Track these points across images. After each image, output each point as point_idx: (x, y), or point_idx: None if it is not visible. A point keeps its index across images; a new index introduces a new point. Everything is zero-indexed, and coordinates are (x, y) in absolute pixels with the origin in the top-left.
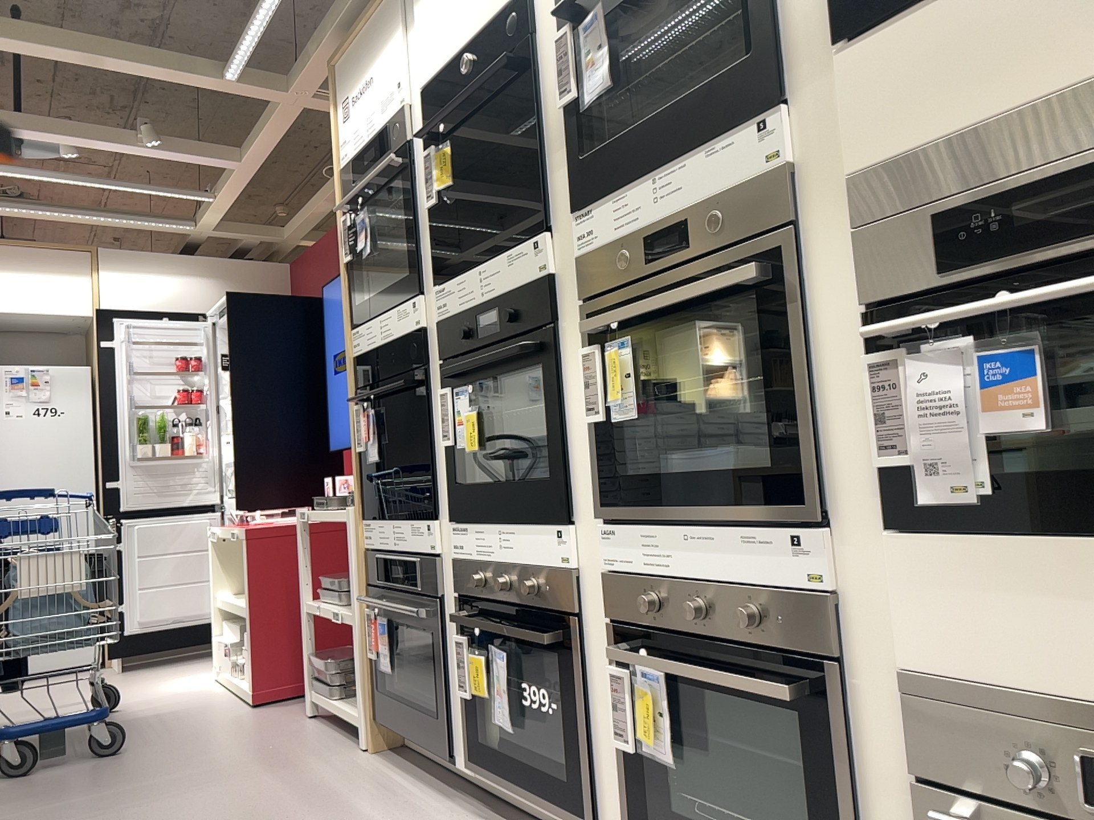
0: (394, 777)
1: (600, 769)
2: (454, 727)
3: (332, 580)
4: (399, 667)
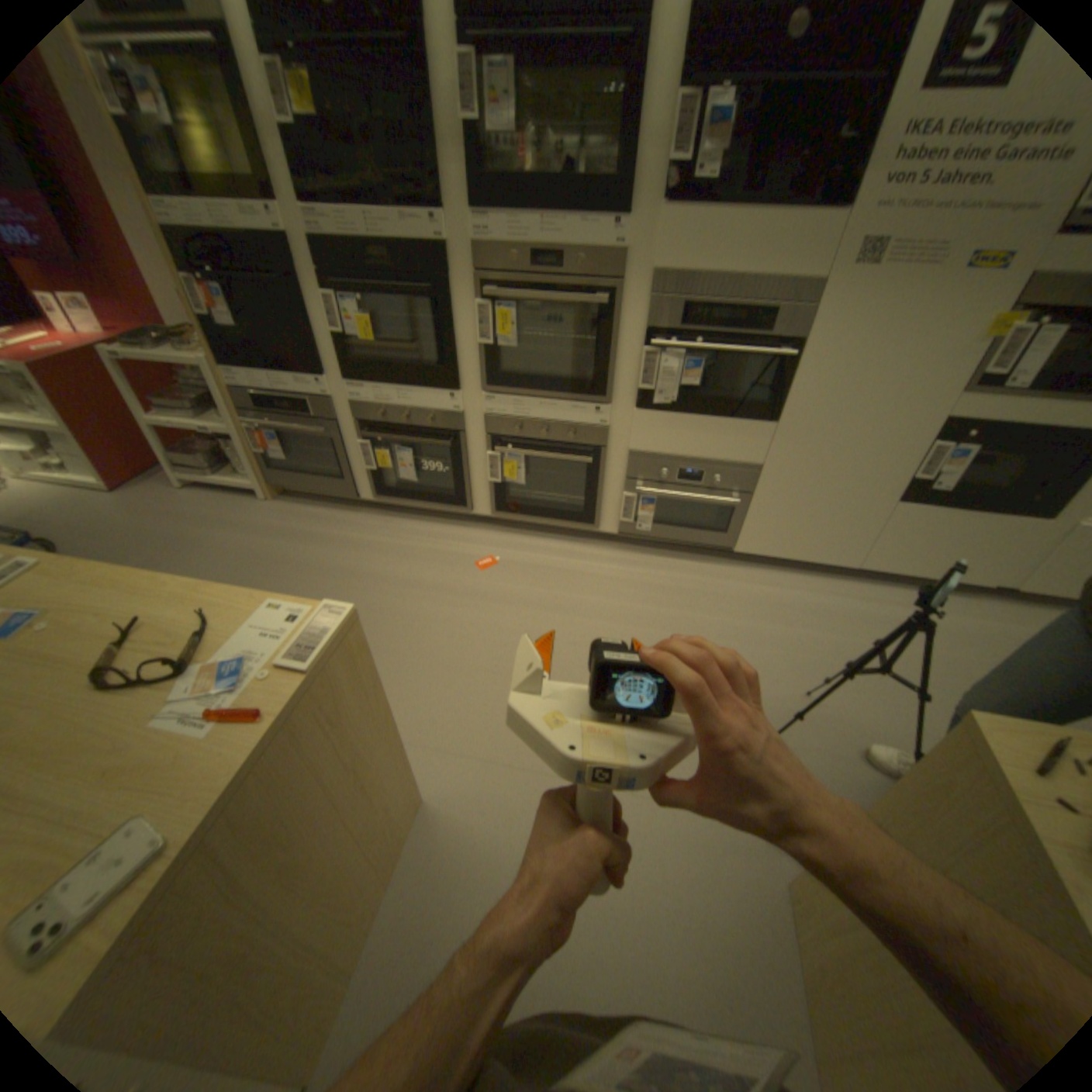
0: (310, 512)
1: (473, 490)
2: (357, 483)
3: (158, 401)
4: (285, 457)
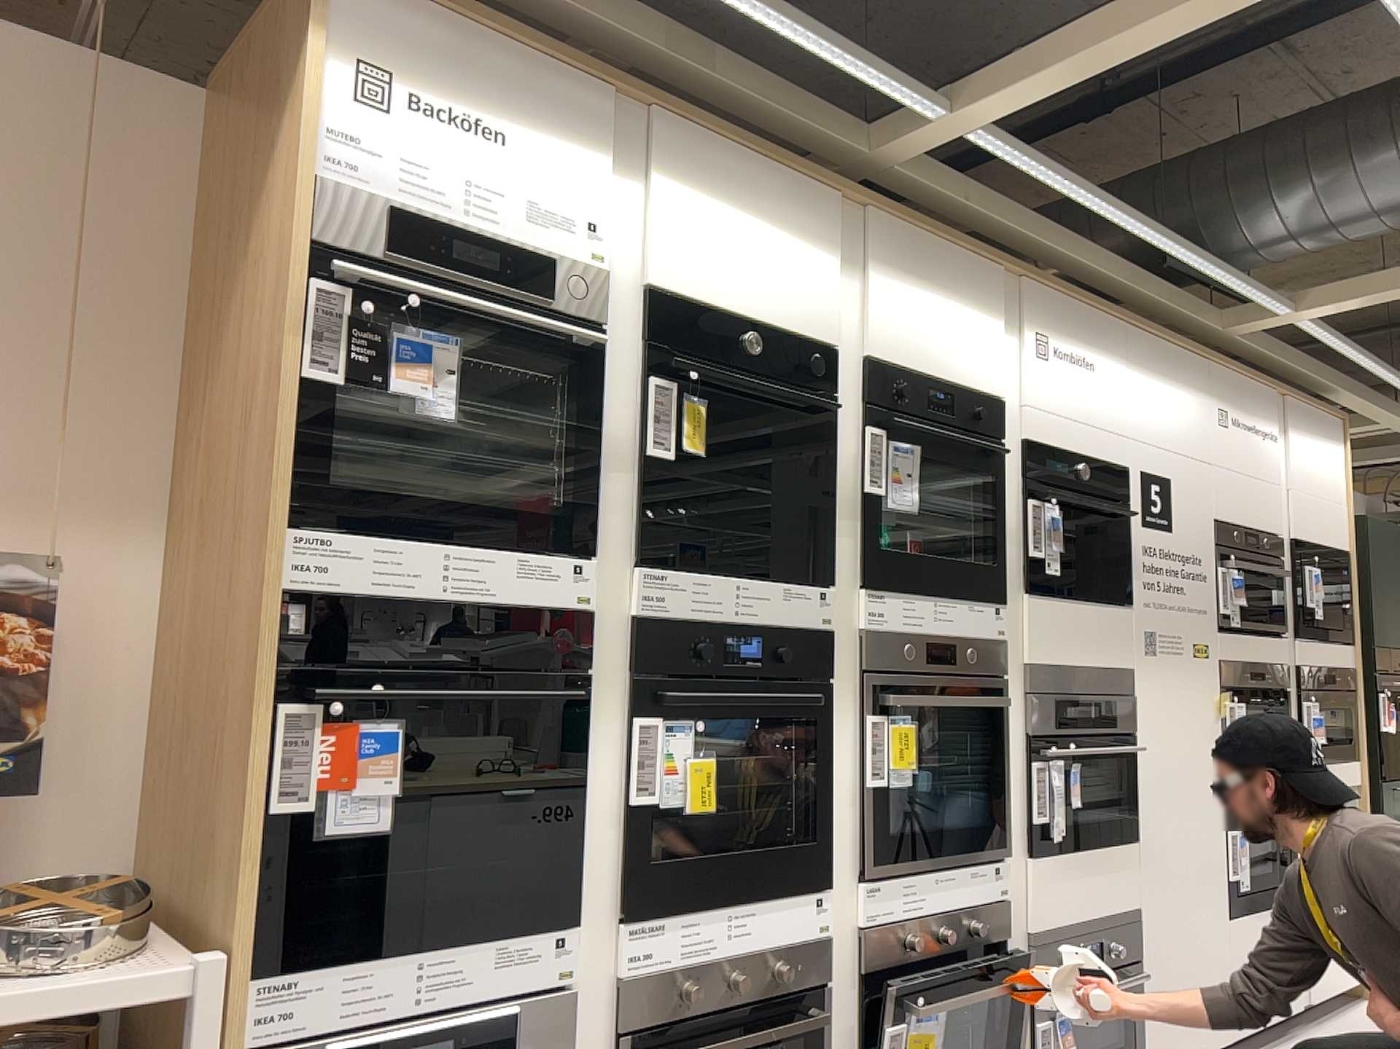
0: None
1: None
2: None
3: None
4: None
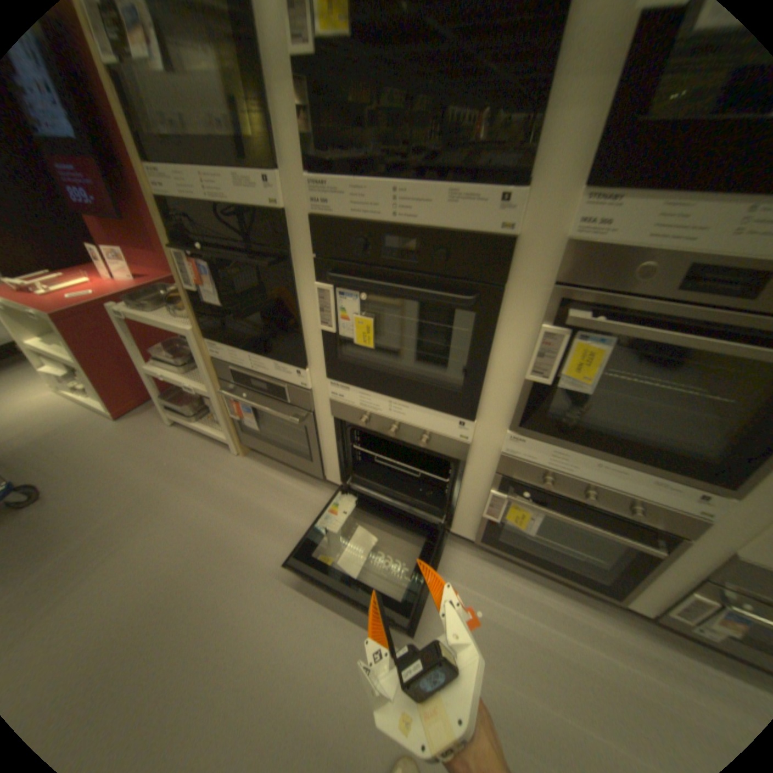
0: (276, 477)
1: (459, 511)
2: (326, 466)
3: (158, 351)
4: (260, 423)
